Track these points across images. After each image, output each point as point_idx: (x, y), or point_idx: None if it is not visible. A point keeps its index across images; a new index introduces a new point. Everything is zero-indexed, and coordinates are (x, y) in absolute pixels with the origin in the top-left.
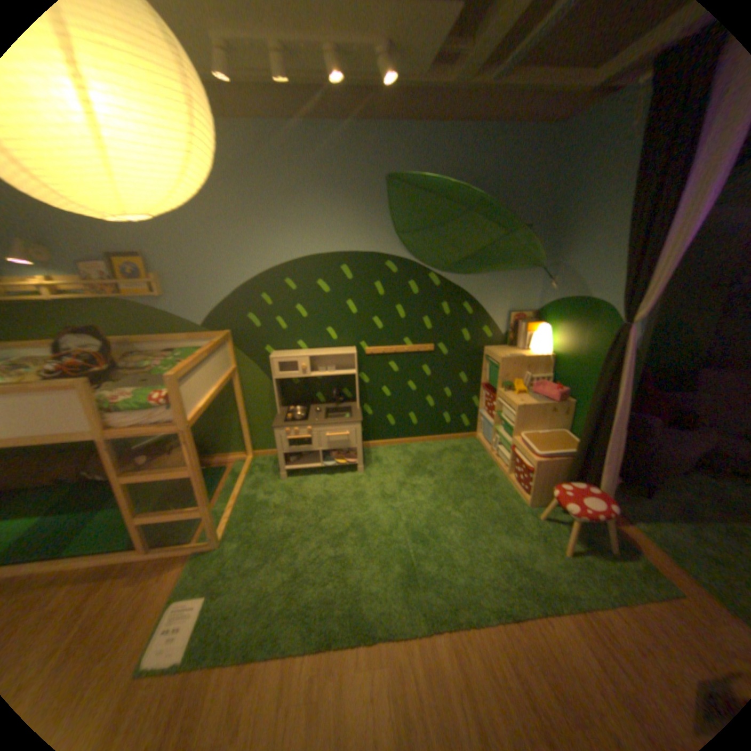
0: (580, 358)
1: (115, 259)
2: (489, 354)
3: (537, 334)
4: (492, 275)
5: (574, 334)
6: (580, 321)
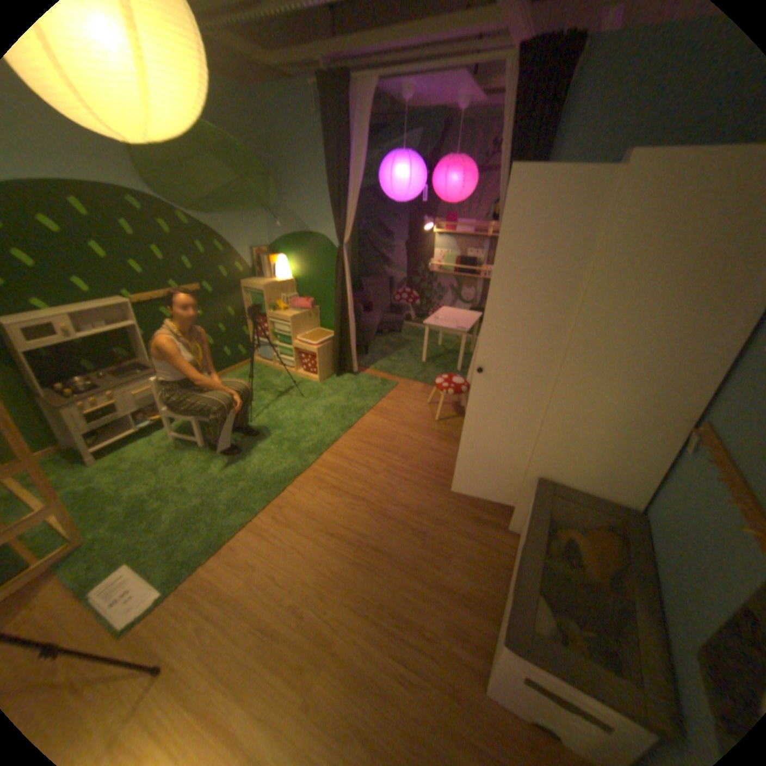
0: (313, 278)
1: None
2: (247, 287)
3: (278, 265)
4: (230, 217)
5: (304, 261)
6: (306, 251)
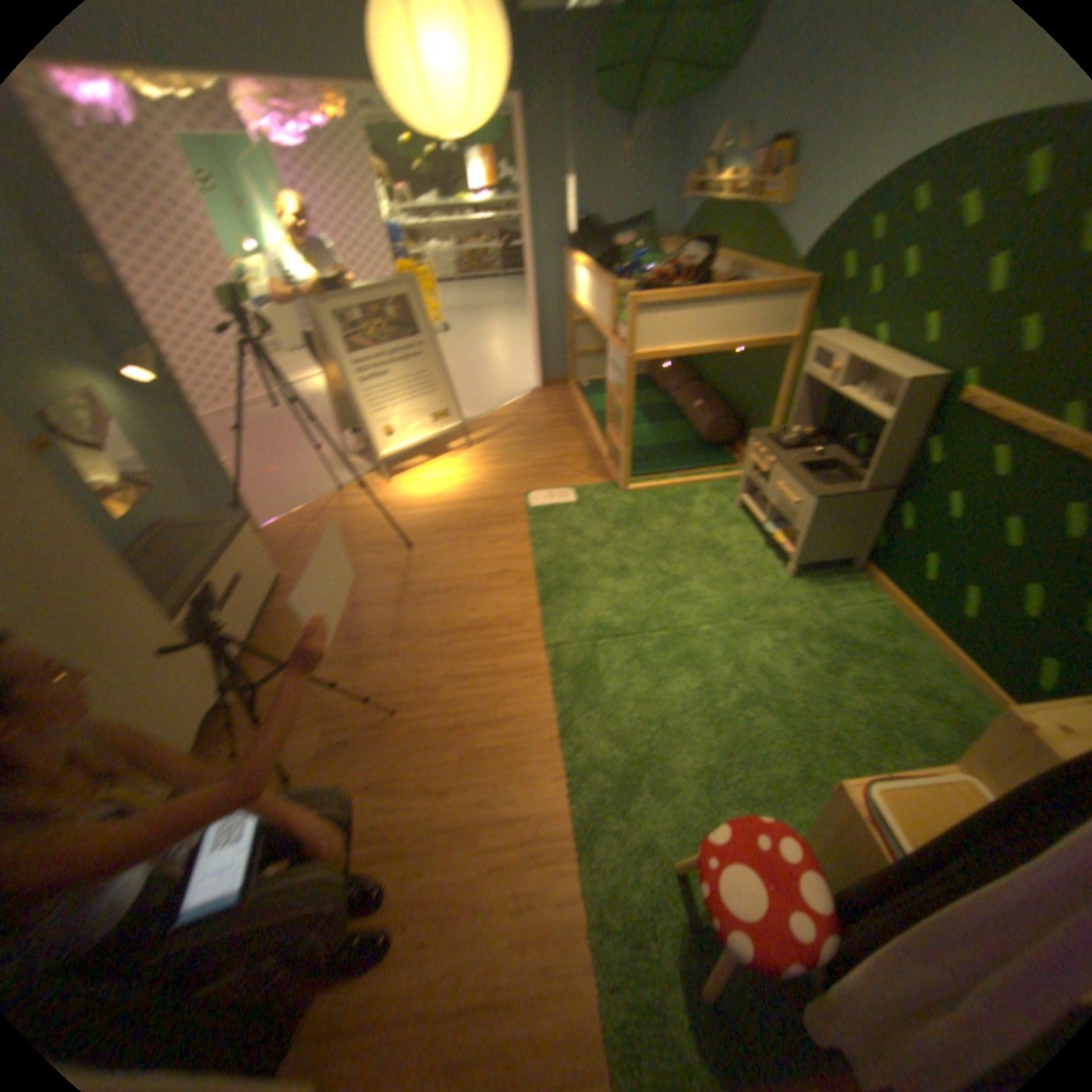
0: None
1: (772, 146)
2: None
3: None
4: None
5: None
6: None
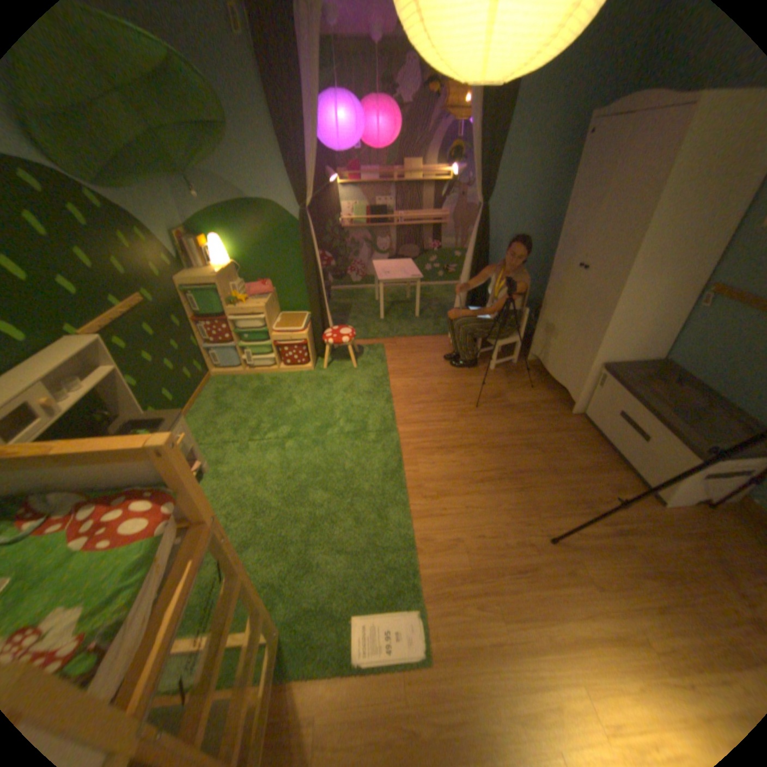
0: (260, 253)
1: None
2: (186, 282)
3: (209, 246)
4: (136, 187)
5: (243, 235)
6: (244, 222)
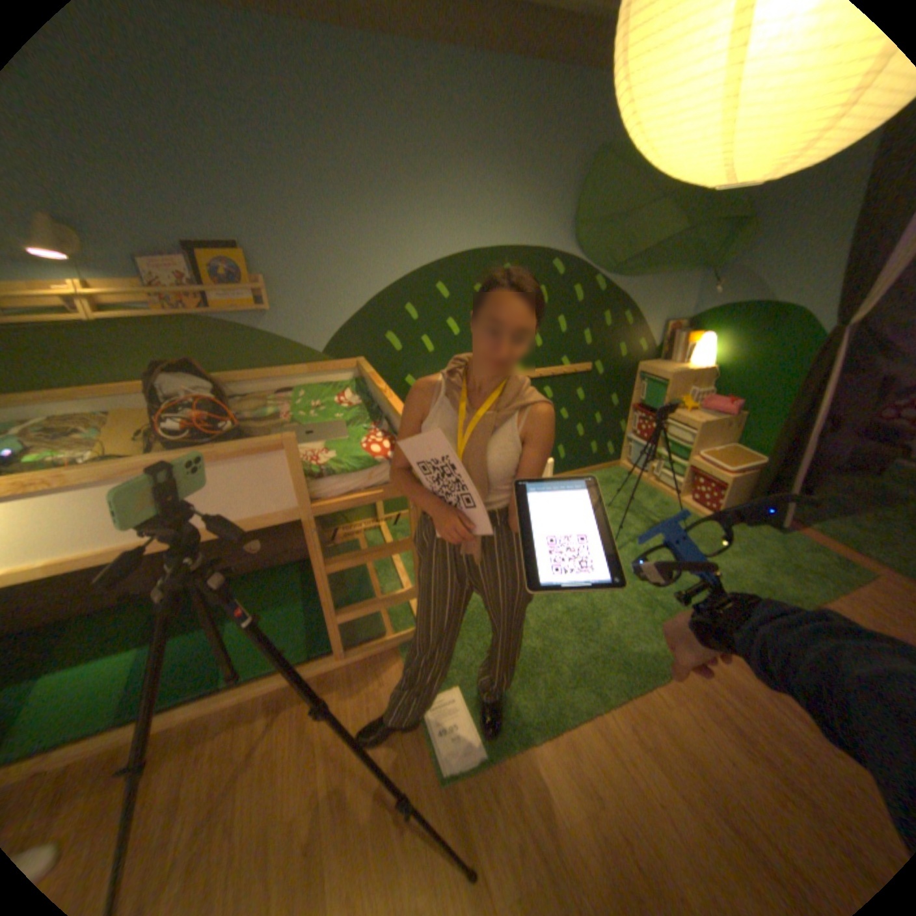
0: (754, 369)
1: (197, 252)
2: (646, 371)
3: (699, 345)
4: (655, 279)
5: (746, 343)
6: (756, 329)
